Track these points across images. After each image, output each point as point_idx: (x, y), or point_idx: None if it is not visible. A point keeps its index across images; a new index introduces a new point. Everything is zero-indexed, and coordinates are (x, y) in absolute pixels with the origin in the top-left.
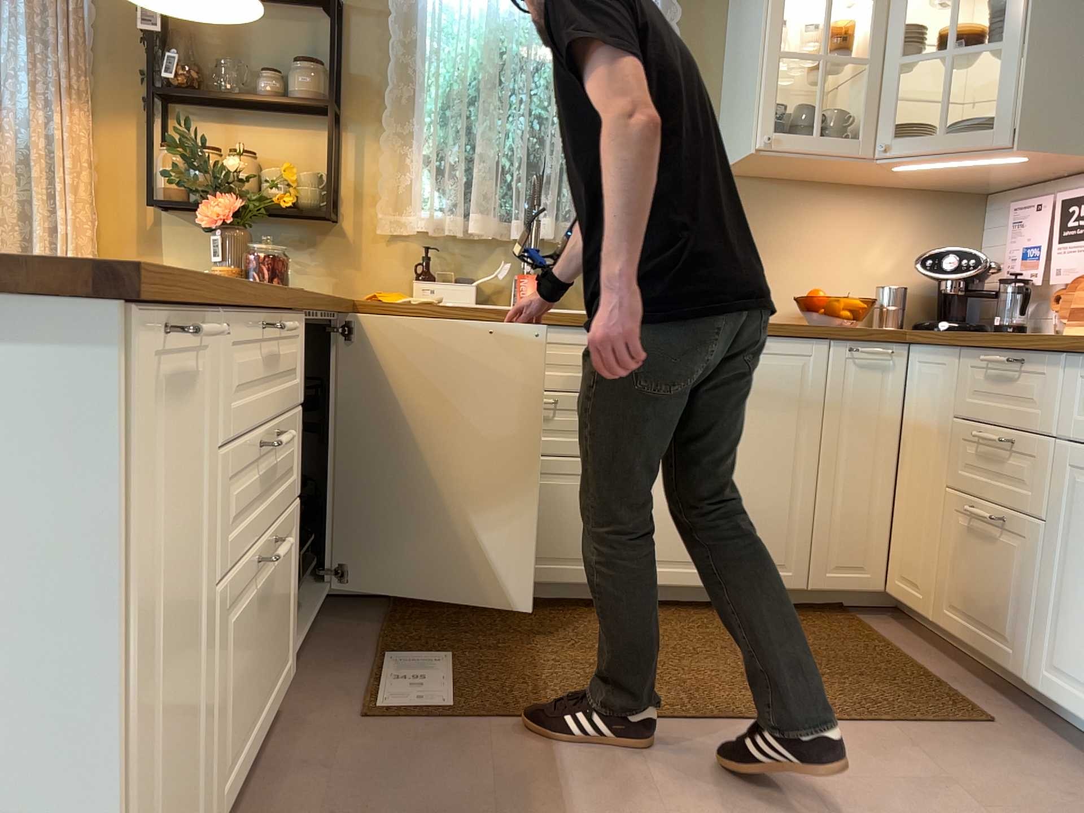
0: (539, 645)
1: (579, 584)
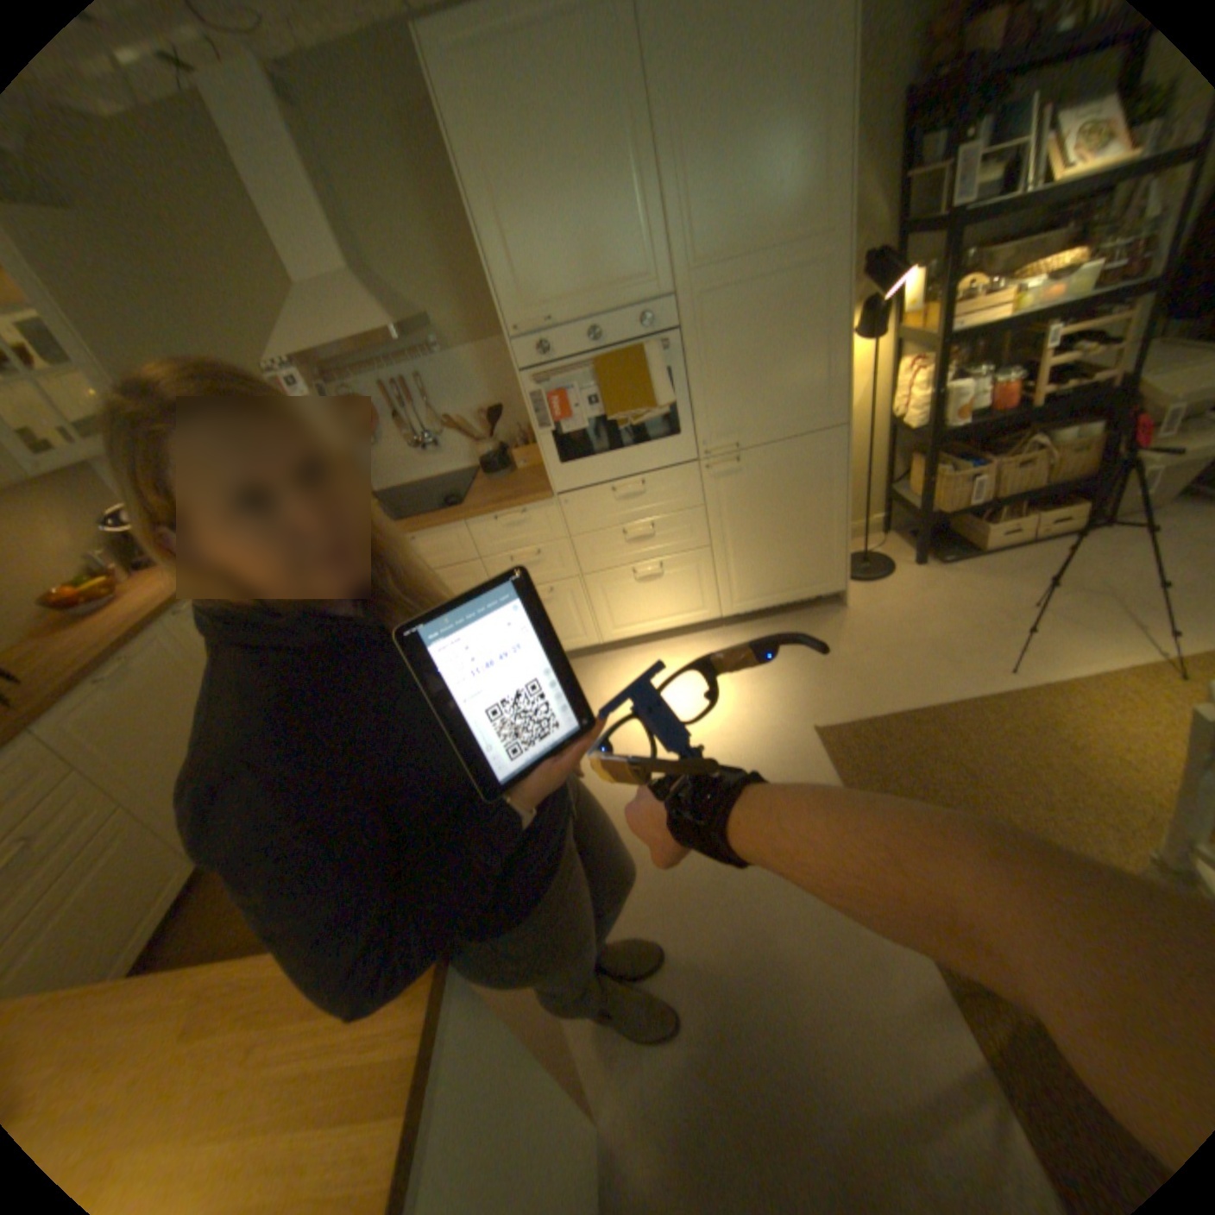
0: (227, 943)
1: (173, 901)
